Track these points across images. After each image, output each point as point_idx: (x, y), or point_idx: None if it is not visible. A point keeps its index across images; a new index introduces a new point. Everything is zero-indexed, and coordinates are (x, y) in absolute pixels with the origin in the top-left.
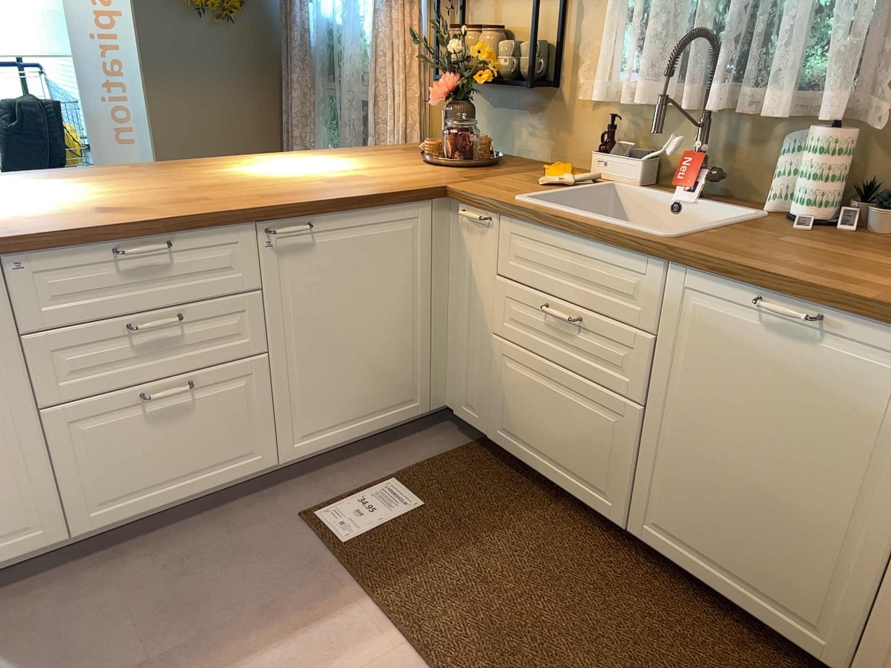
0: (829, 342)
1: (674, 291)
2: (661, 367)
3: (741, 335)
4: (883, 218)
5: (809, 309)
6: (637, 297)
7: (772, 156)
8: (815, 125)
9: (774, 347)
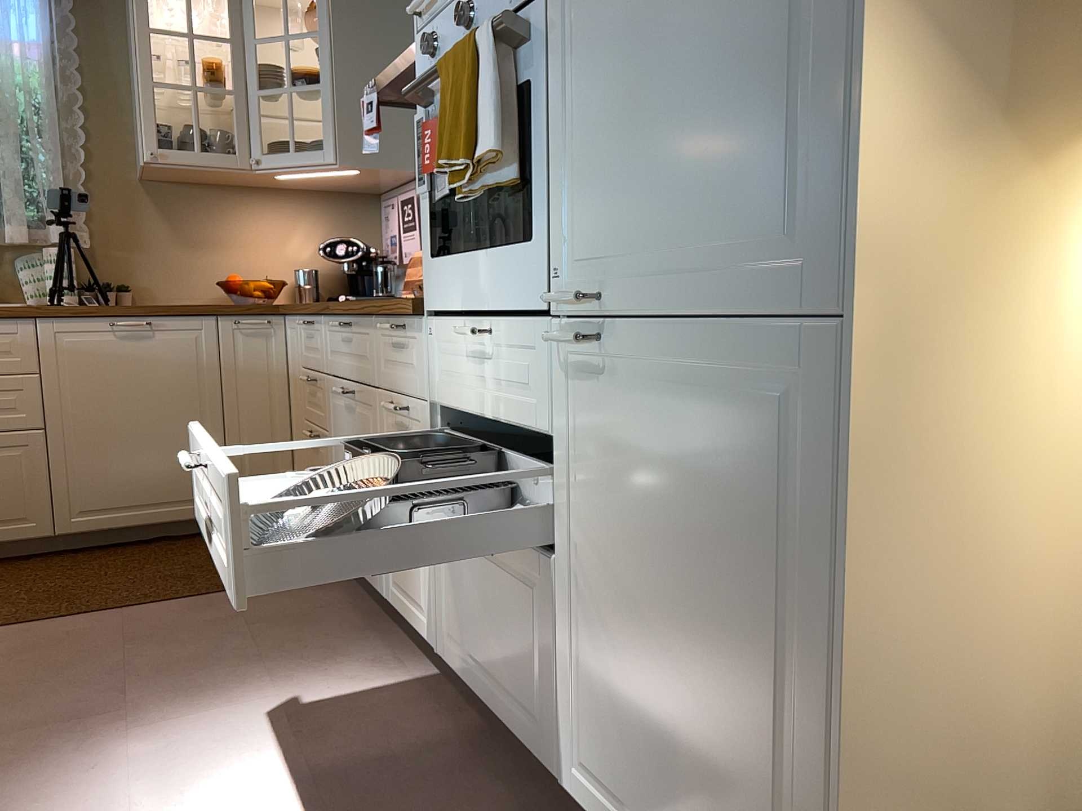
0: (158, 334)
1: (48, 337)
2: (52, 393)
3: (106, 349)
4: (112, 296)
5: (142, 320)
6: (14, 352)
7: (11, 273)
8: (37, 250)
9: (129, 348)
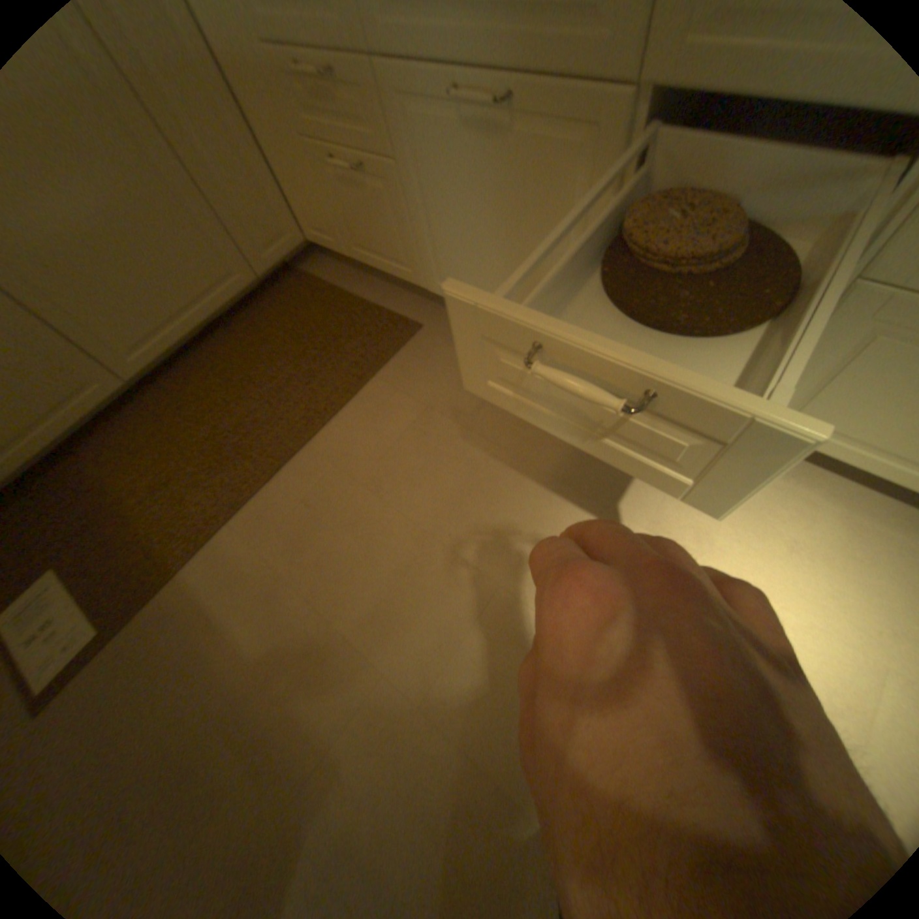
0: None
1: None
2: None
3: None
4: None
5: None
6: None
7: None
8: None
9: None
